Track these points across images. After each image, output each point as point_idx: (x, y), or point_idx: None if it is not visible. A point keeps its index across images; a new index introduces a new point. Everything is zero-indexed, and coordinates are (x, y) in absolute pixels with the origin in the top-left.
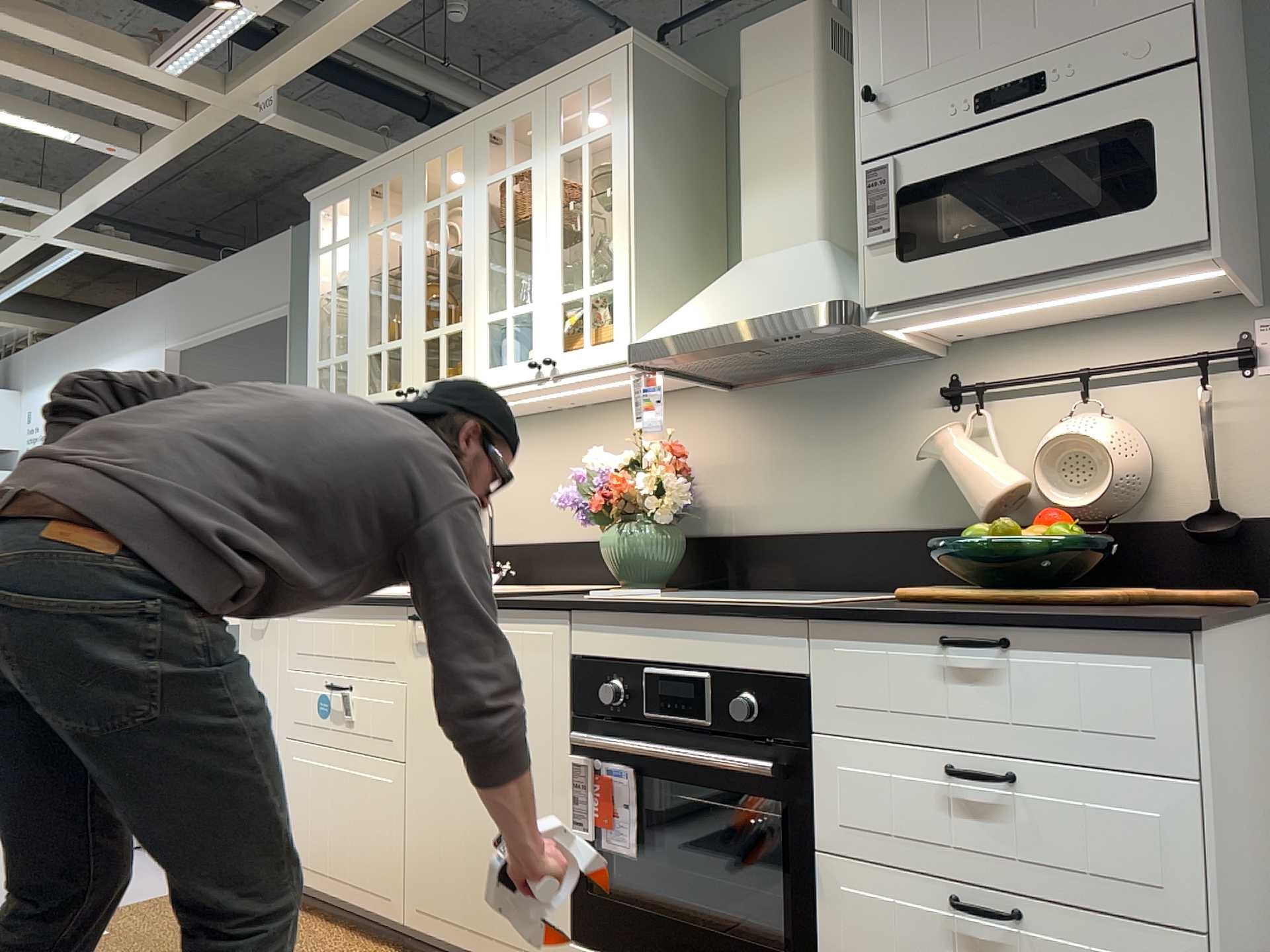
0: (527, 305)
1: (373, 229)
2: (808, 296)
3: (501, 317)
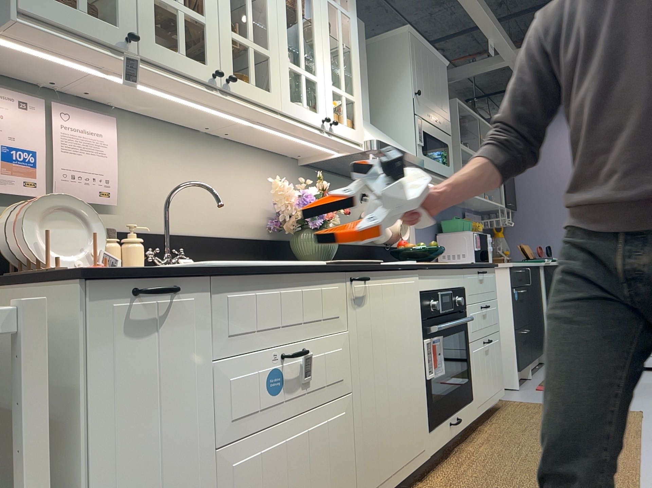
0: (315, 77)
1: None
2: (412, 153)
3: (299, 72)
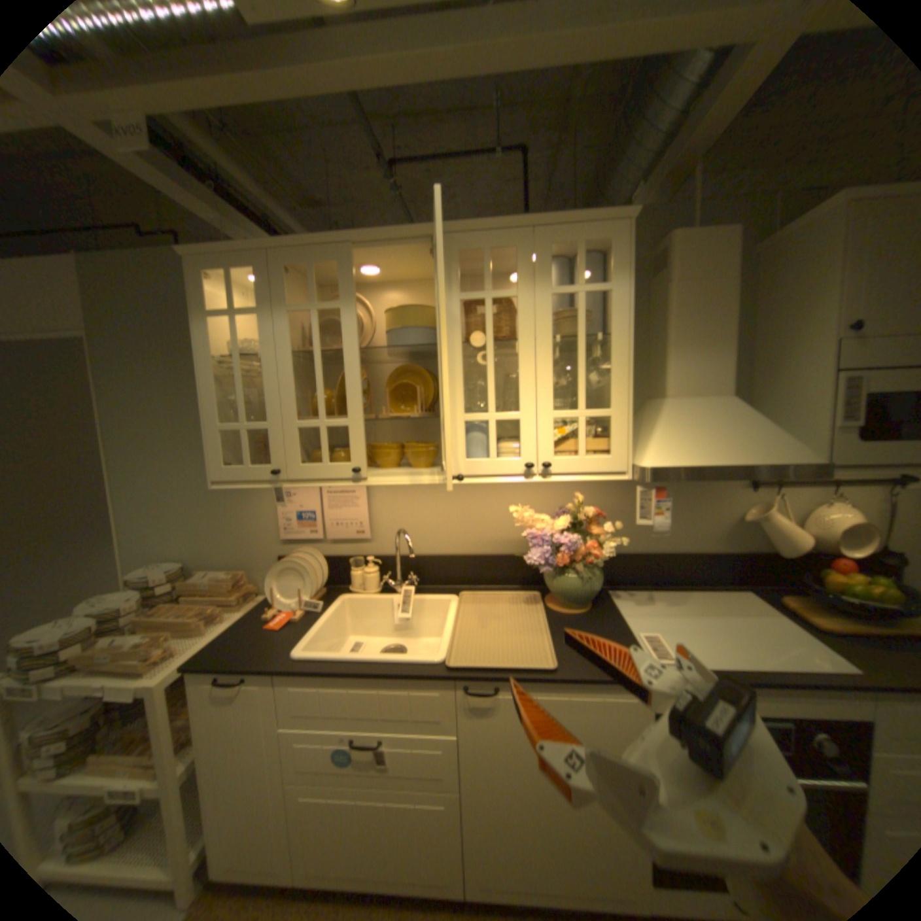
0: (514, 414)
1: (294, 306)
2: (796, 453)
3: (483, 420)
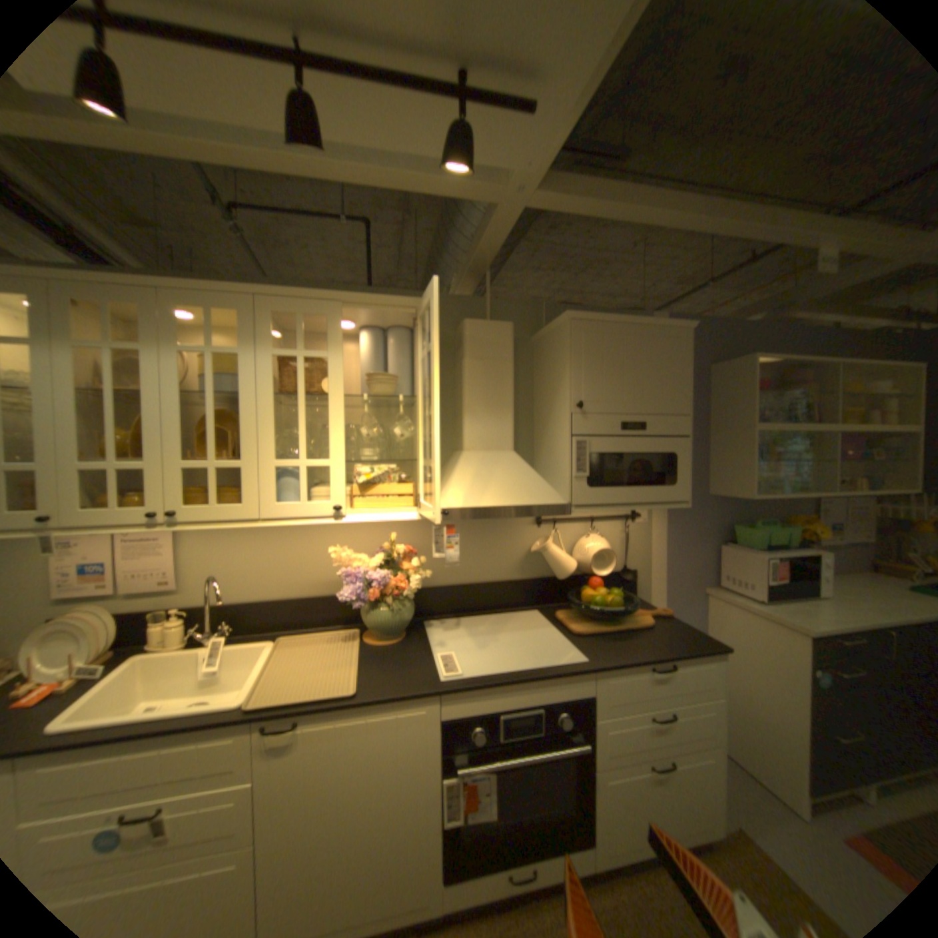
0: (325, 462)
1: (84, 342)
2: (548, 497)
3: (295, 466)
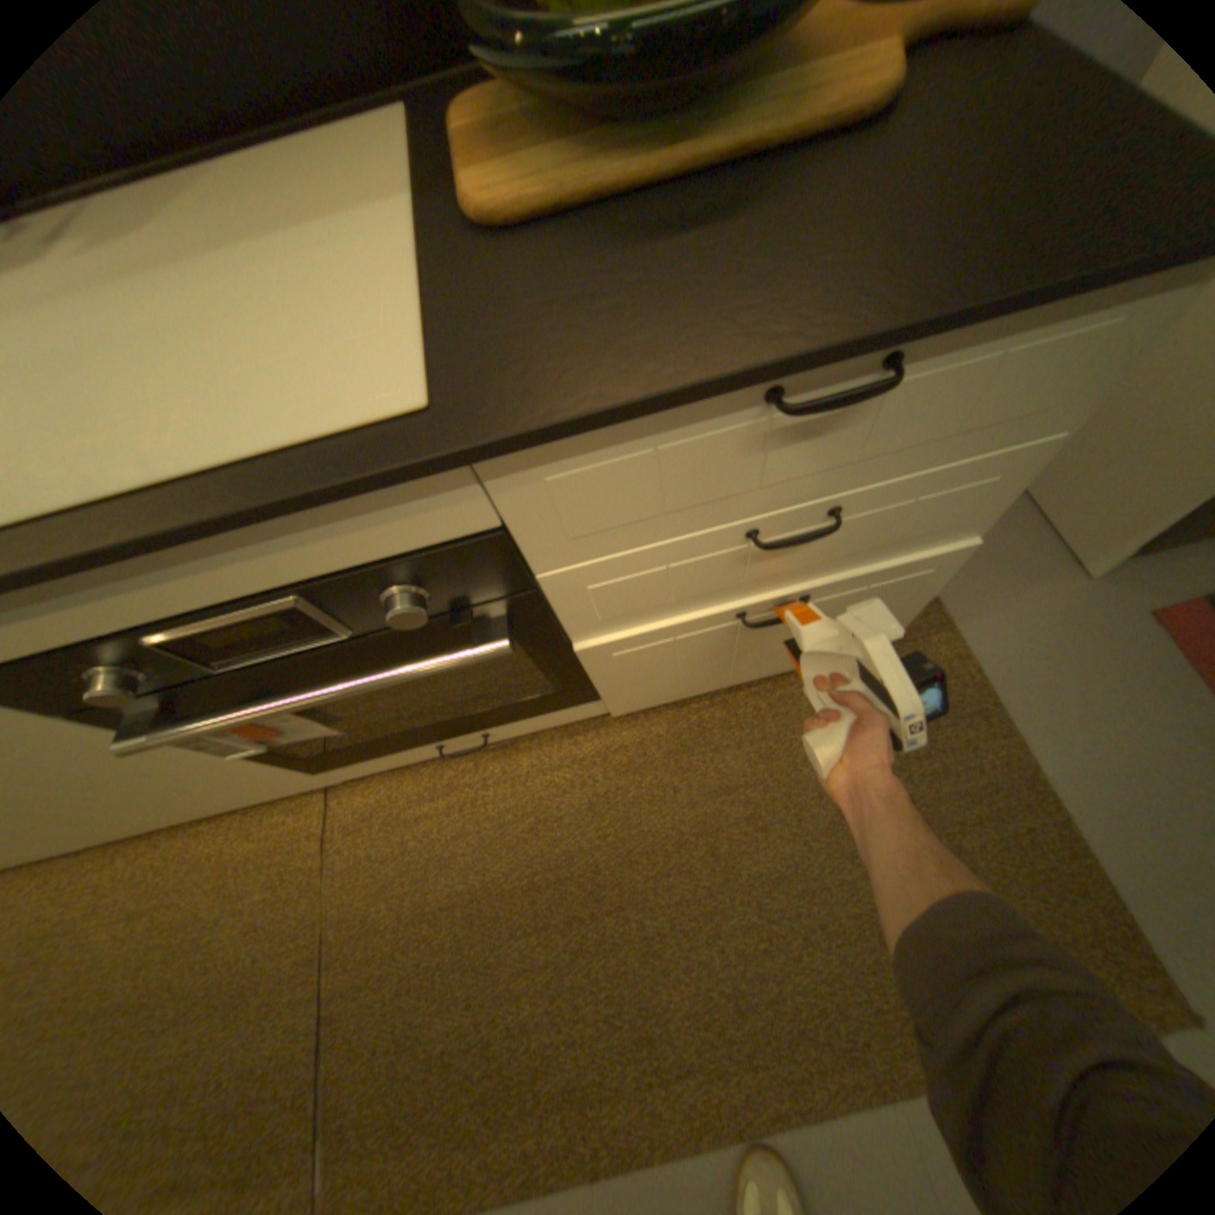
0: None
1: None
2: None
3: None
